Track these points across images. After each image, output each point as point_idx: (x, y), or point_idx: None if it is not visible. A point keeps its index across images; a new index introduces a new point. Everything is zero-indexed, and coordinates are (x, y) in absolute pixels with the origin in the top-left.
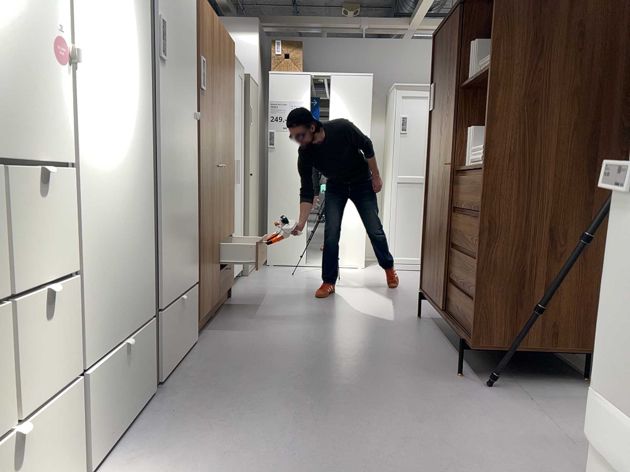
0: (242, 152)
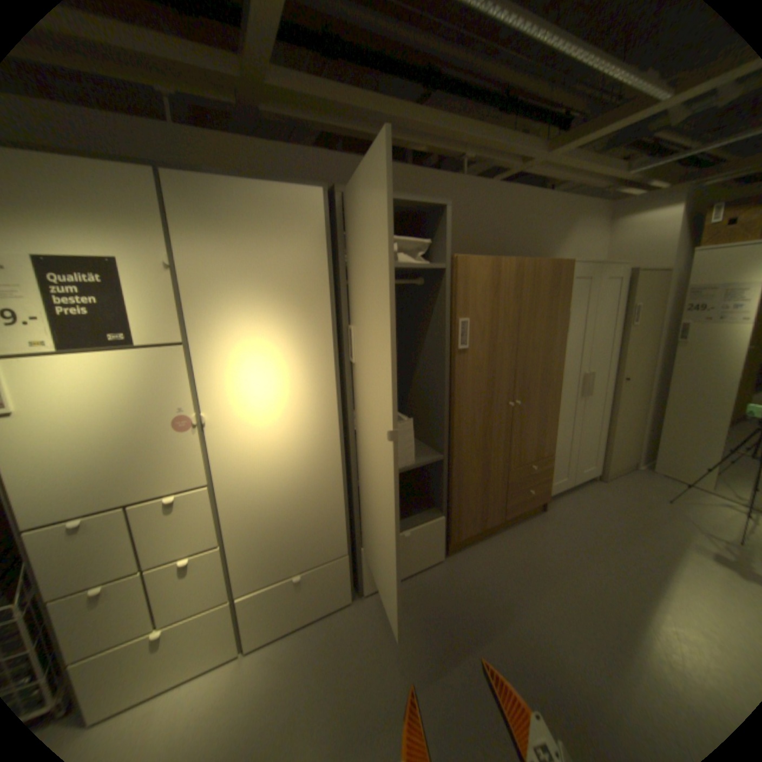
0: (614, 358)
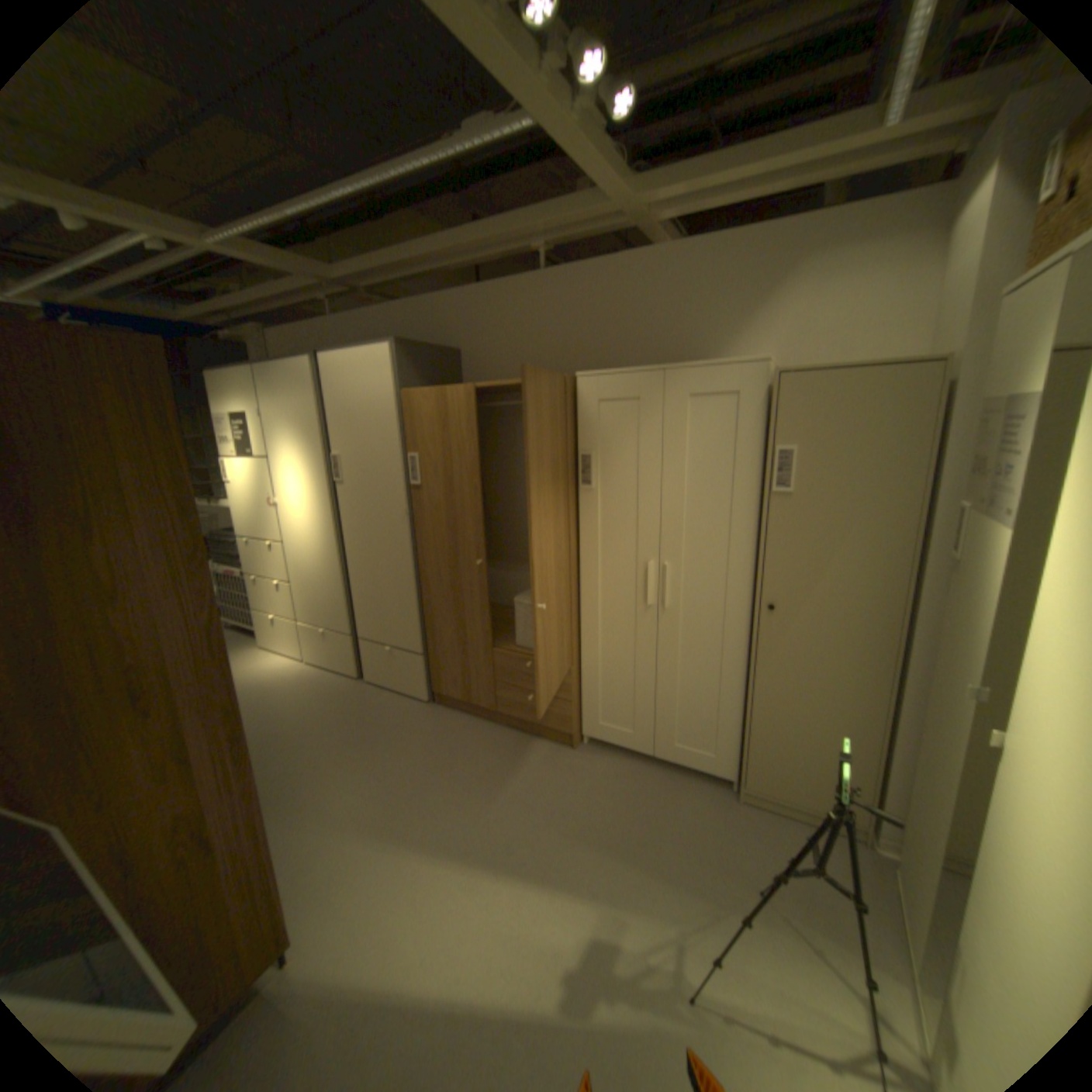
0: (737, 552)
